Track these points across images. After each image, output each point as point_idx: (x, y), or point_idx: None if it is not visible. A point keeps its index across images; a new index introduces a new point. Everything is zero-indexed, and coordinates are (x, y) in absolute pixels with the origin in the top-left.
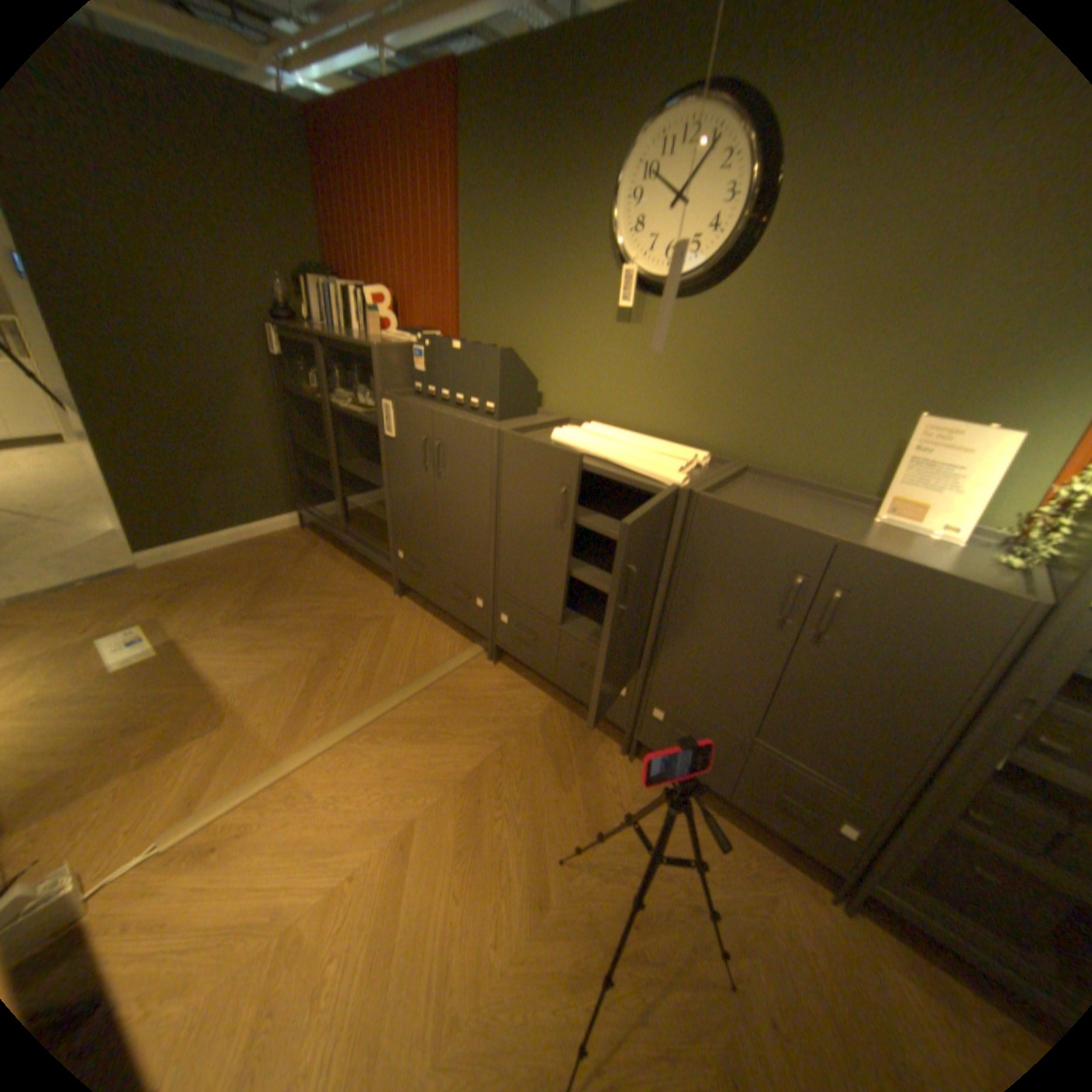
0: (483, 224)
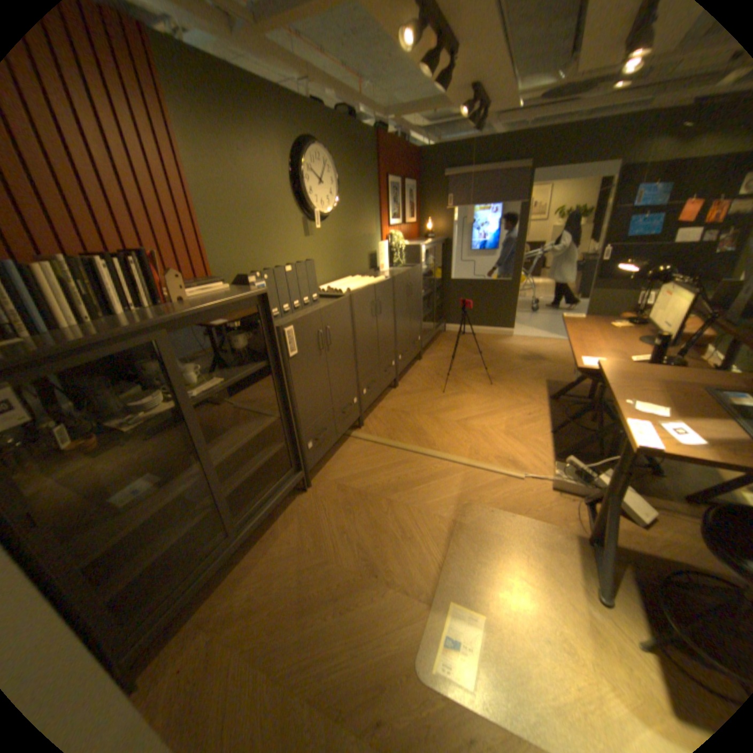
0: (211, 182)
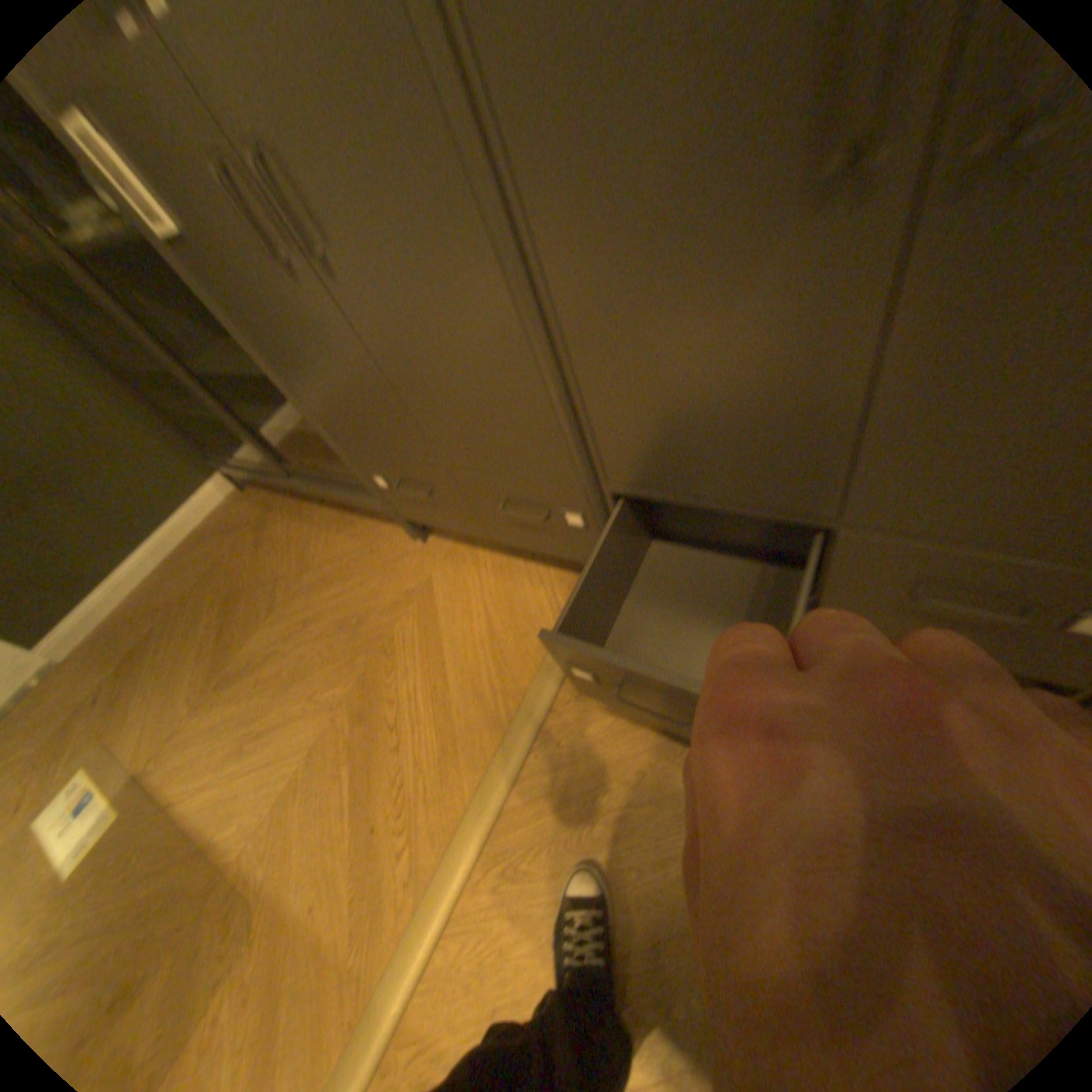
0: None
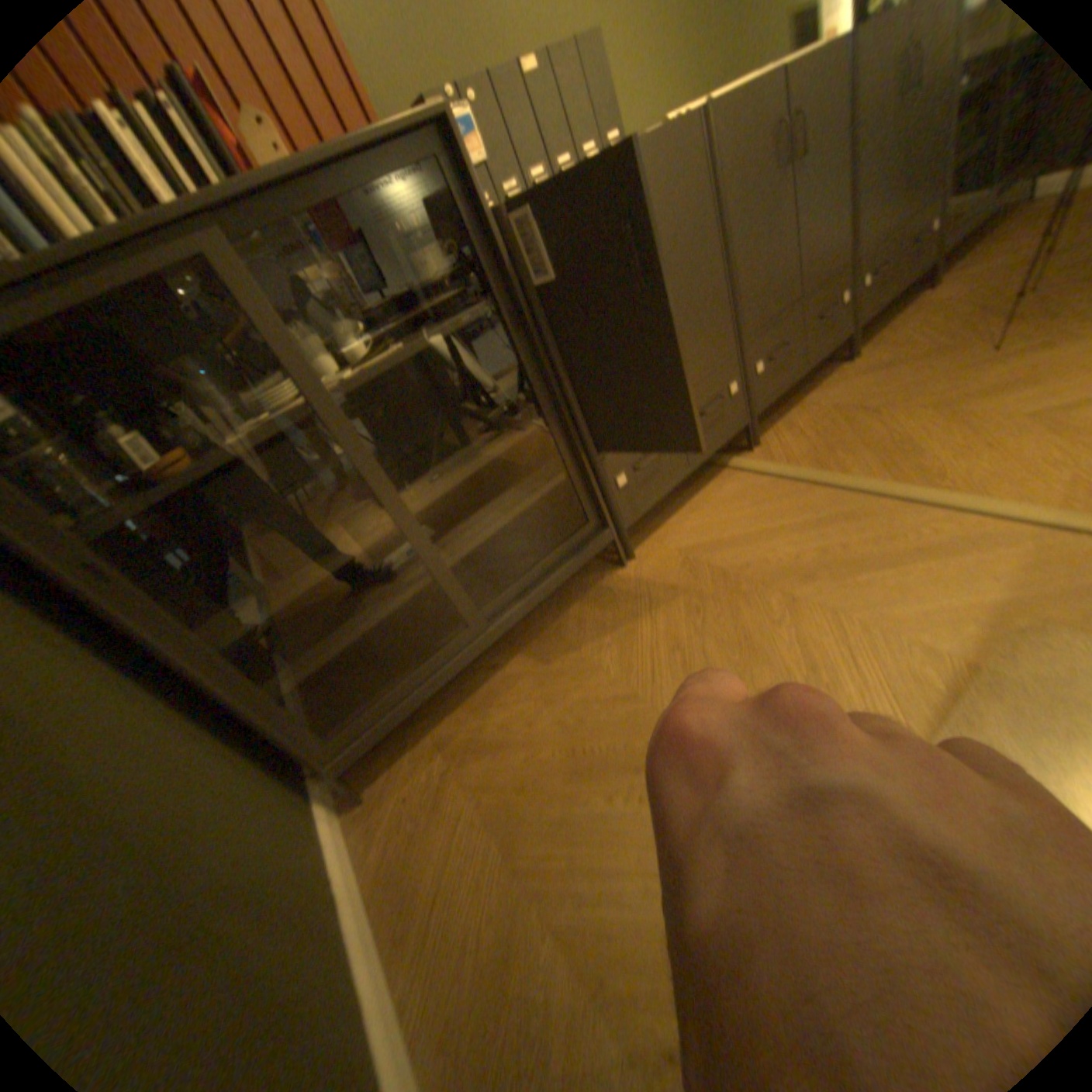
0: None
